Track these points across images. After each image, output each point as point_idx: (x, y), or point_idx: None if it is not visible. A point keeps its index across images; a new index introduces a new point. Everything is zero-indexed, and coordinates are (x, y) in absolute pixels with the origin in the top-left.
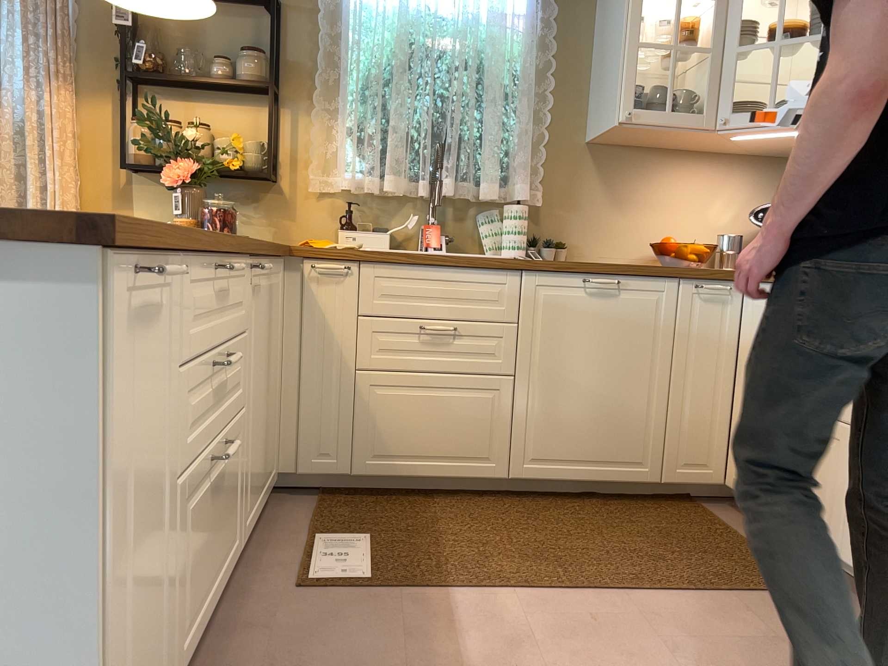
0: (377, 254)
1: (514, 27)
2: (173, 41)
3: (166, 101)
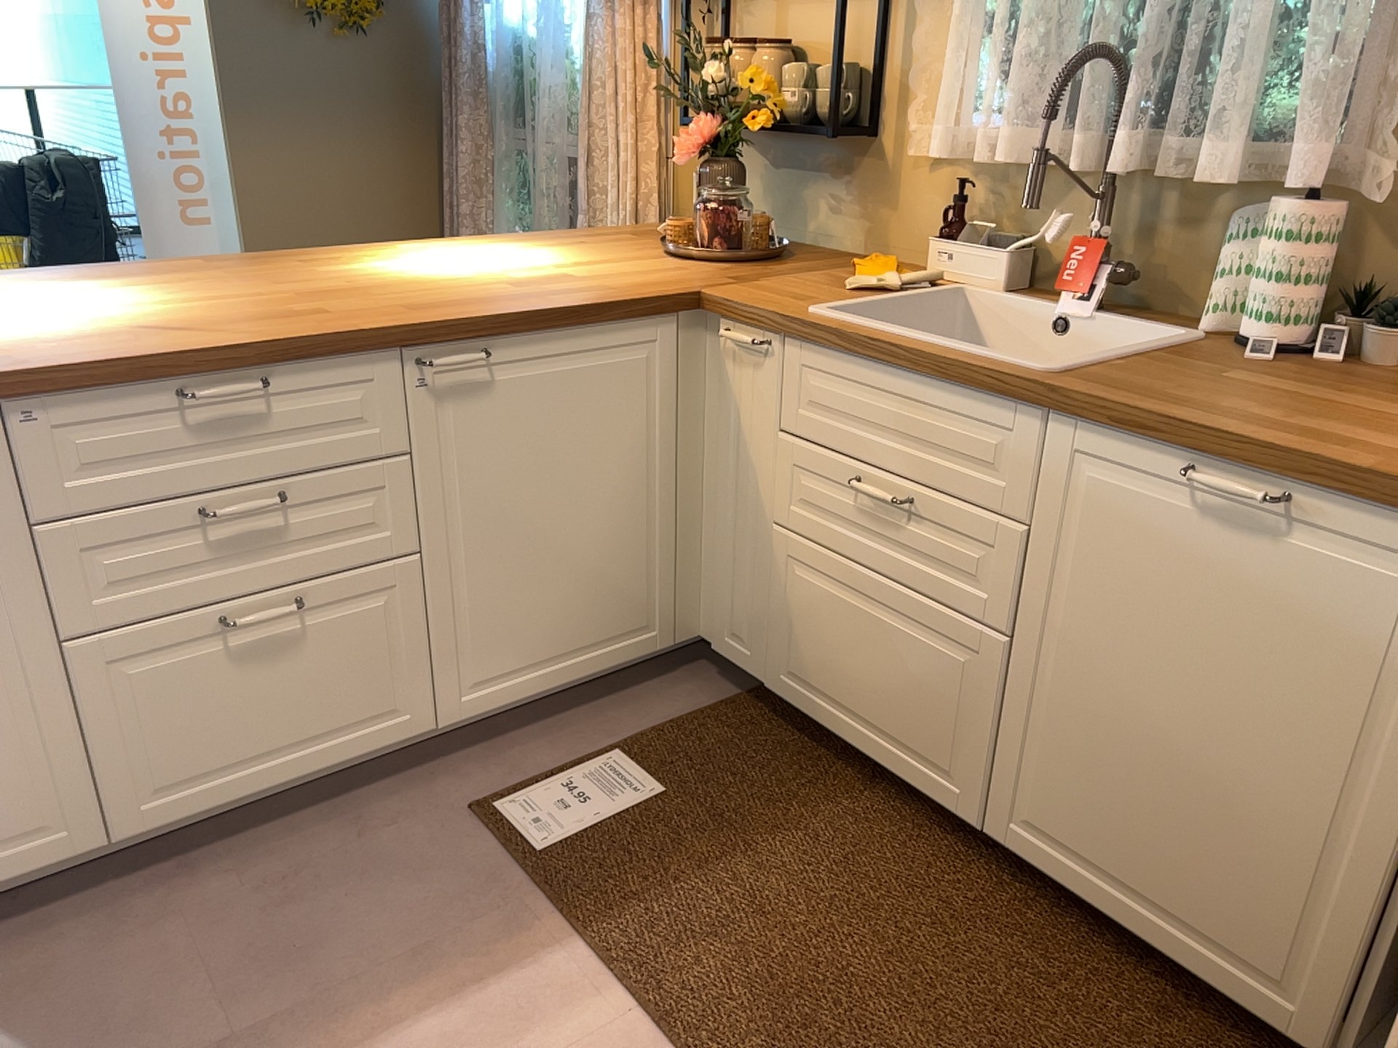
0: (802, 325)
1: None
2: None
3: (752, 2)
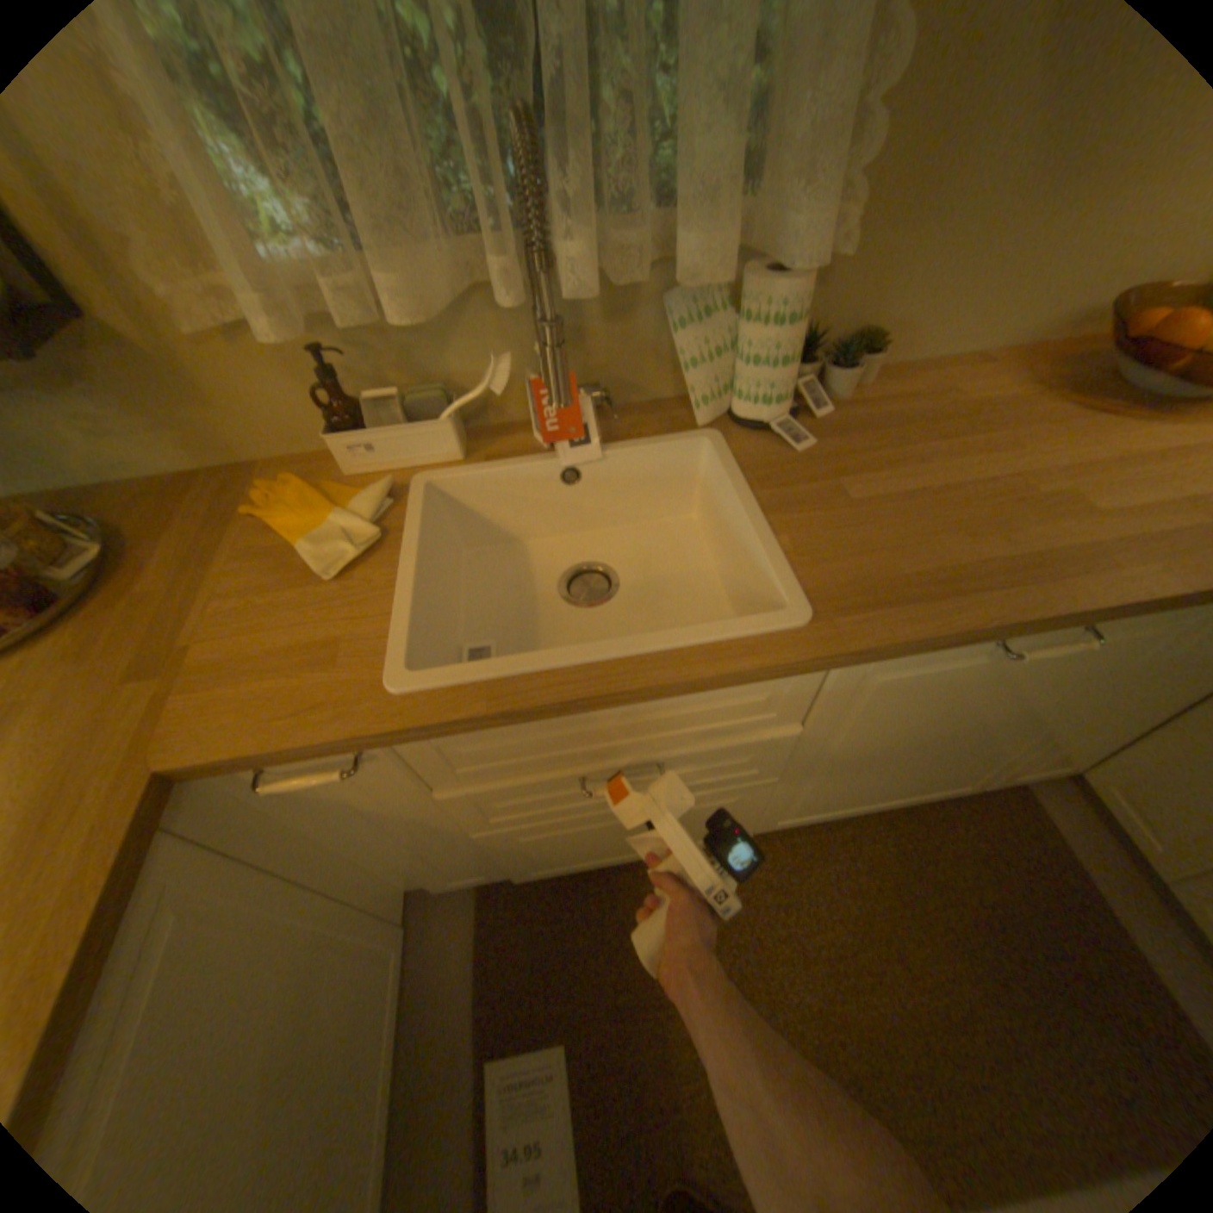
0: (423, 728)
1: None
2: None
3: None
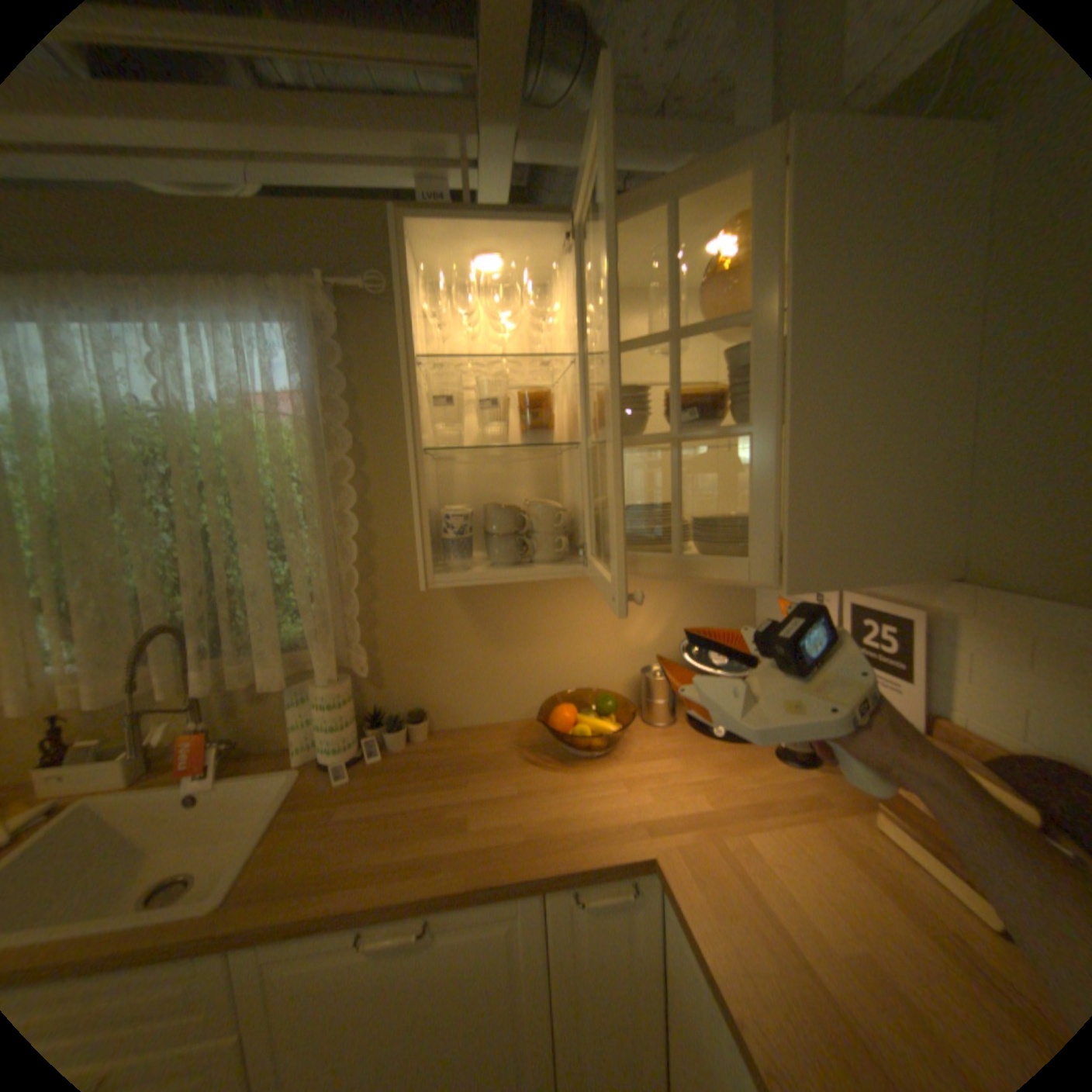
0: None
1: (274, 415)
2: None
3: None
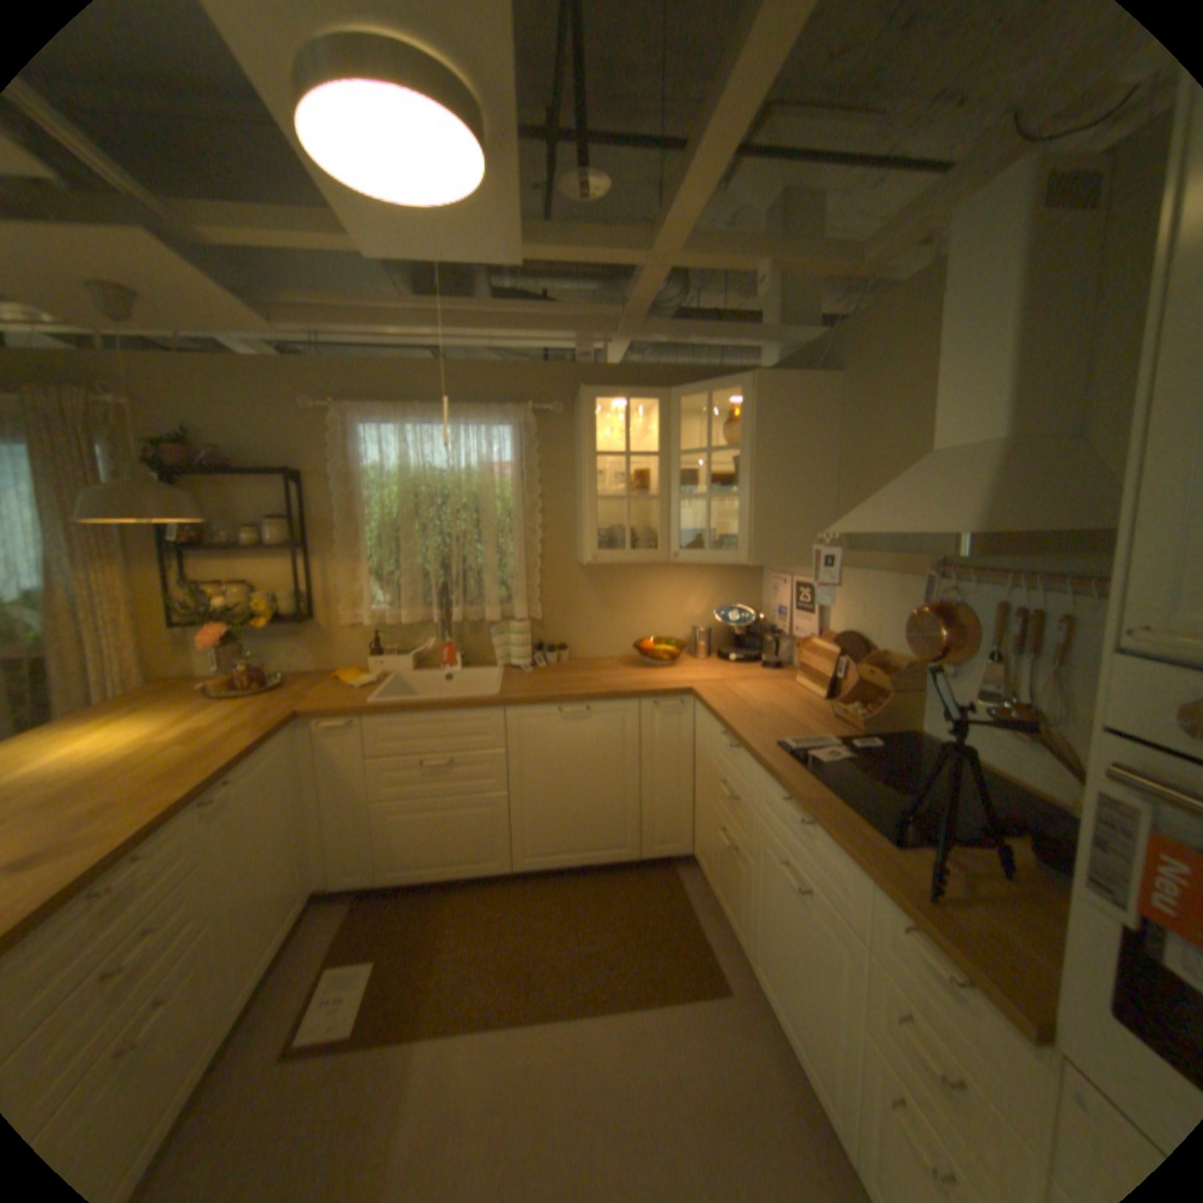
0: (375, 708)
1: (502, 476)
2: (205, 508)
3: (205, 559)
